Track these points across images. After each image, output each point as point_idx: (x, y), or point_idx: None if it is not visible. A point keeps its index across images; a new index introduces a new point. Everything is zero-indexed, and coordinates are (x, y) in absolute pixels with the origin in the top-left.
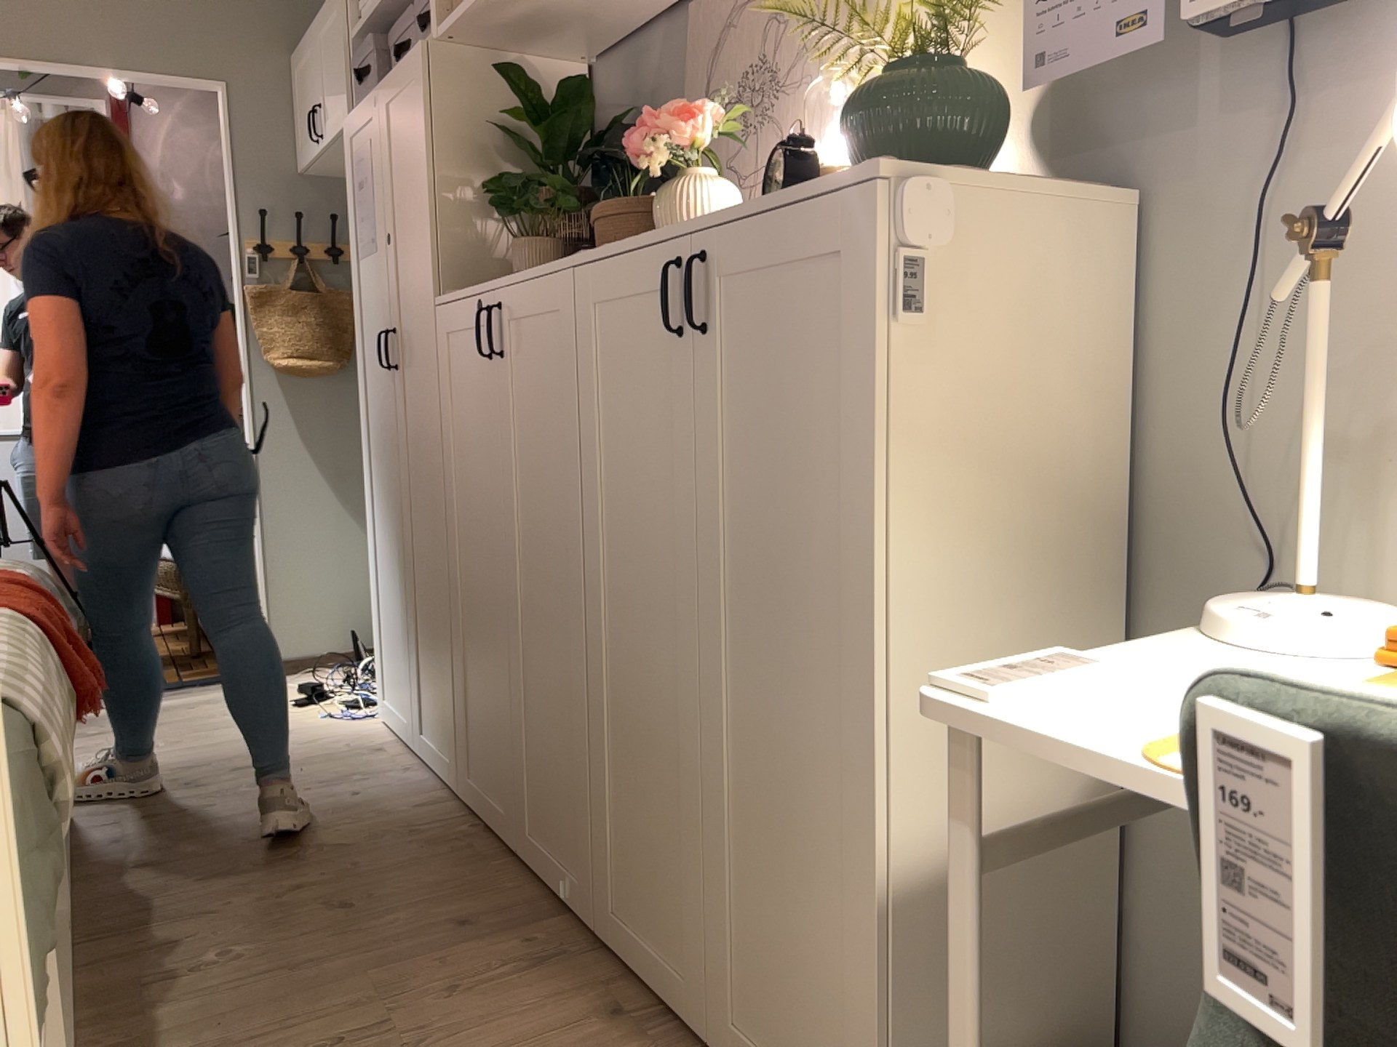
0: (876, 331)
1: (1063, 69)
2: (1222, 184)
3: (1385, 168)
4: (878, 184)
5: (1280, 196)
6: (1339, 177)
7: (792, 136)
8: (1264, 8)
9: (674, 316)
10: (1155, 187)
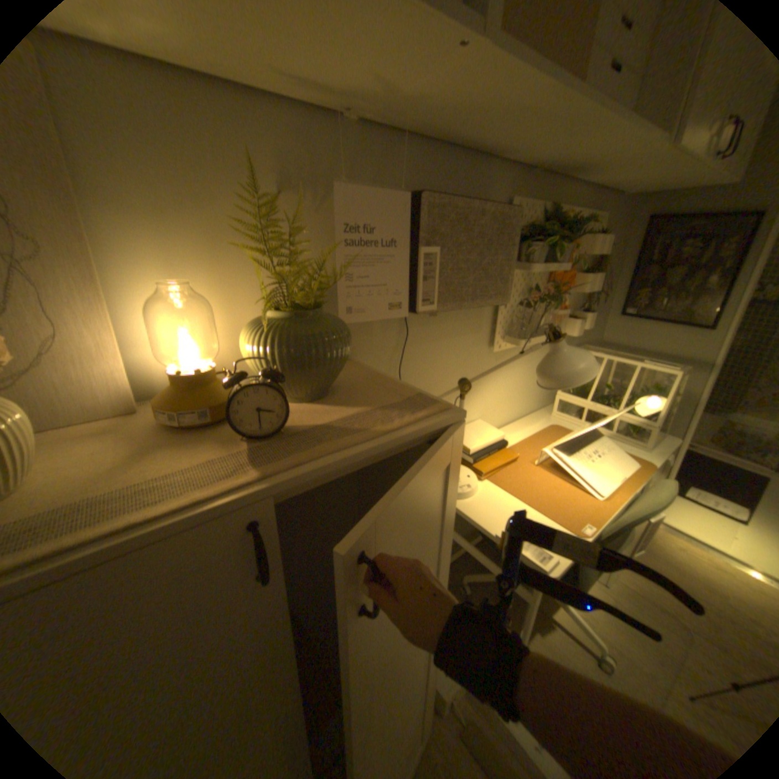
0: (454, 483)
1: (358, 315)
2: (378, 354)
3: (421, 351)
4: (460, 421)
5: (403, 361)
6: (410, 353)
7: (270, 372)
8: (433, 311)
9: (246, 569)
10: (356, 355)
